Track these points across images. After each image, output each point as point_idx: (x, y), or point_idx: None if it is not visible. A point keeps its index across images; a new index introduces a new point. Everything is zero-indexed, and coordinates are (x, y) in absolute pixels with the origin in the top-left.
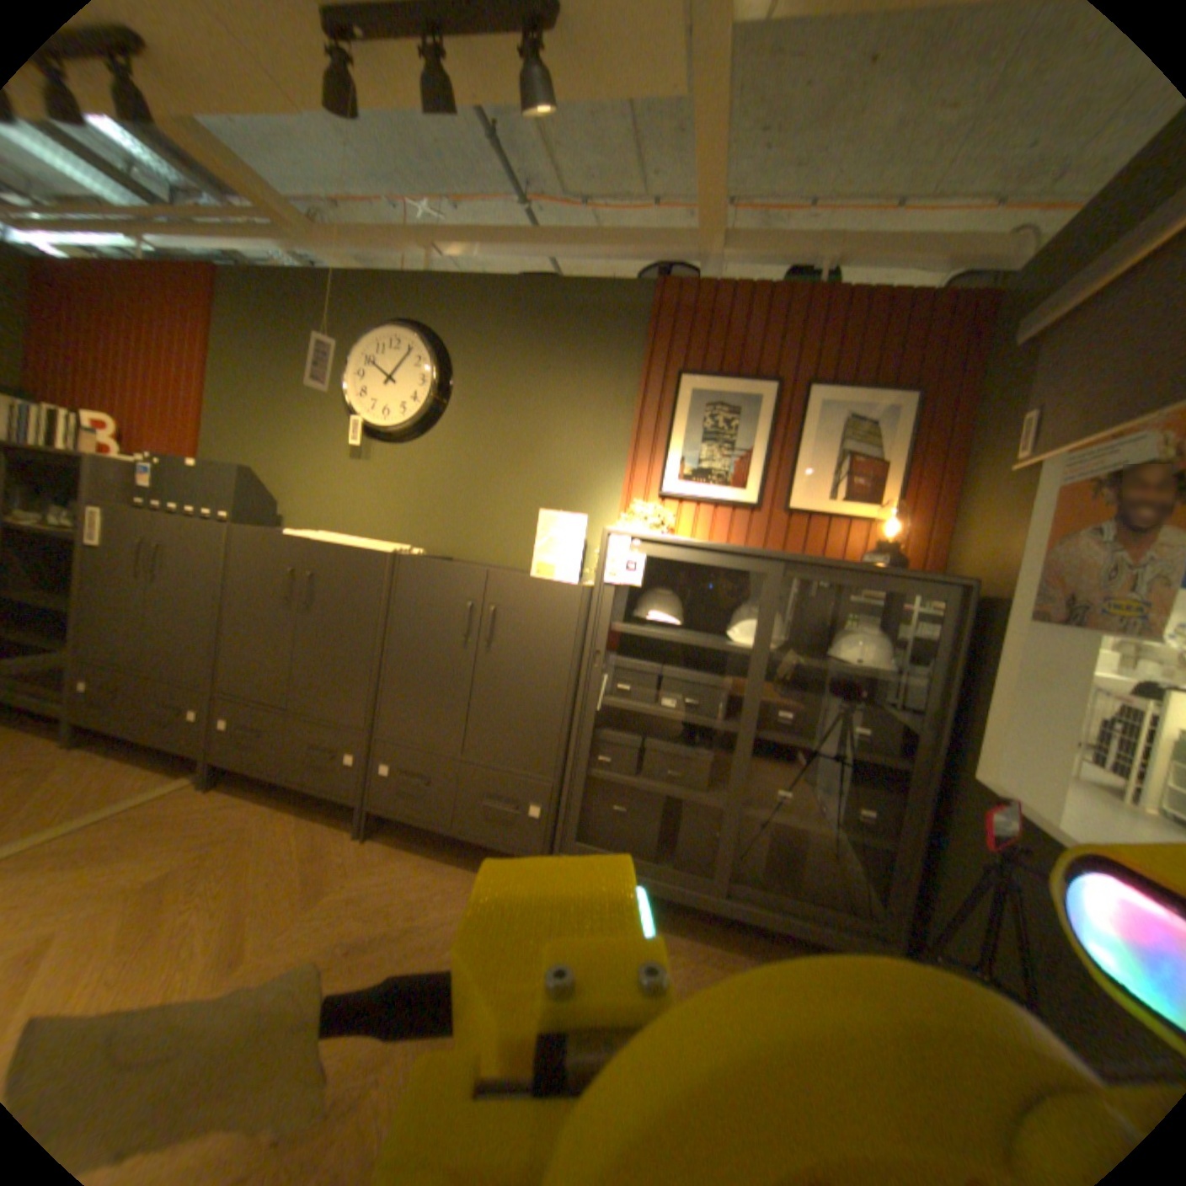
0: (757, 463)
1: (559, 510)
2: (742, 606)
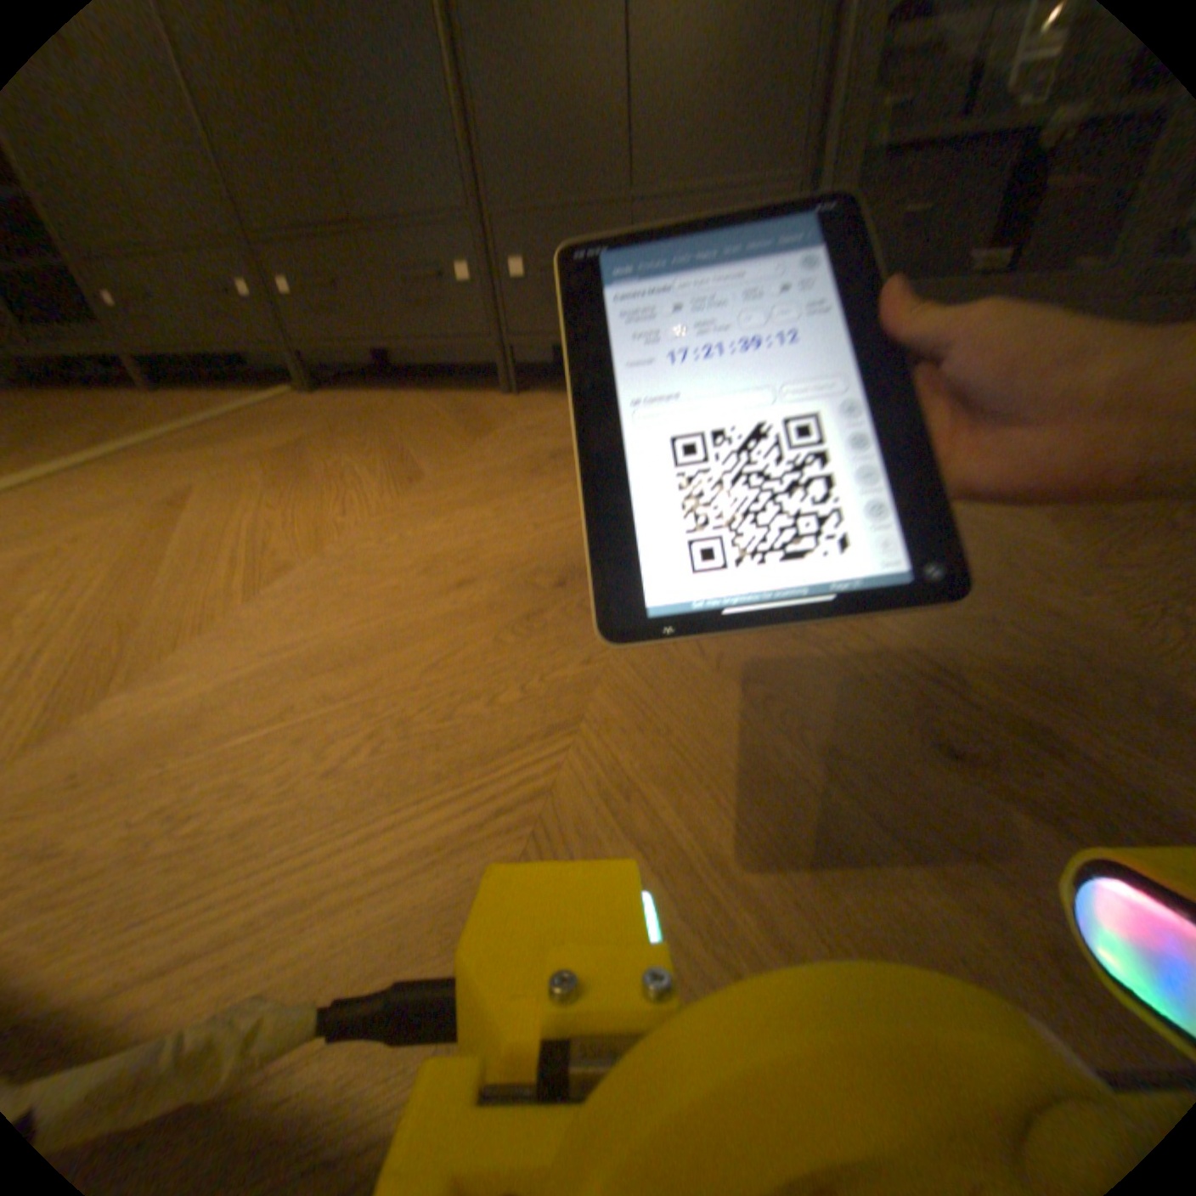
0: None
1: None
2: None
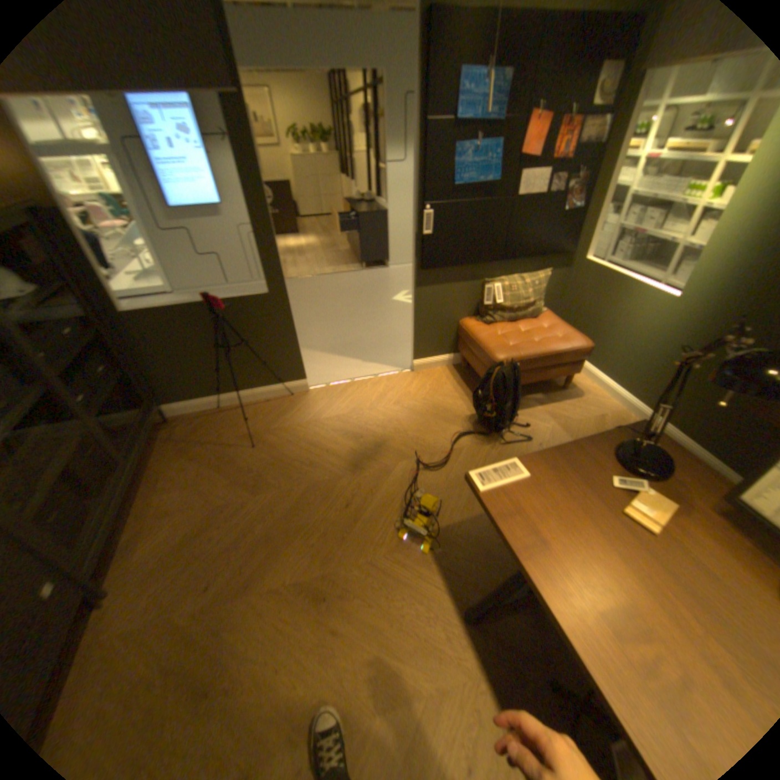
0: None
1: None
2: None
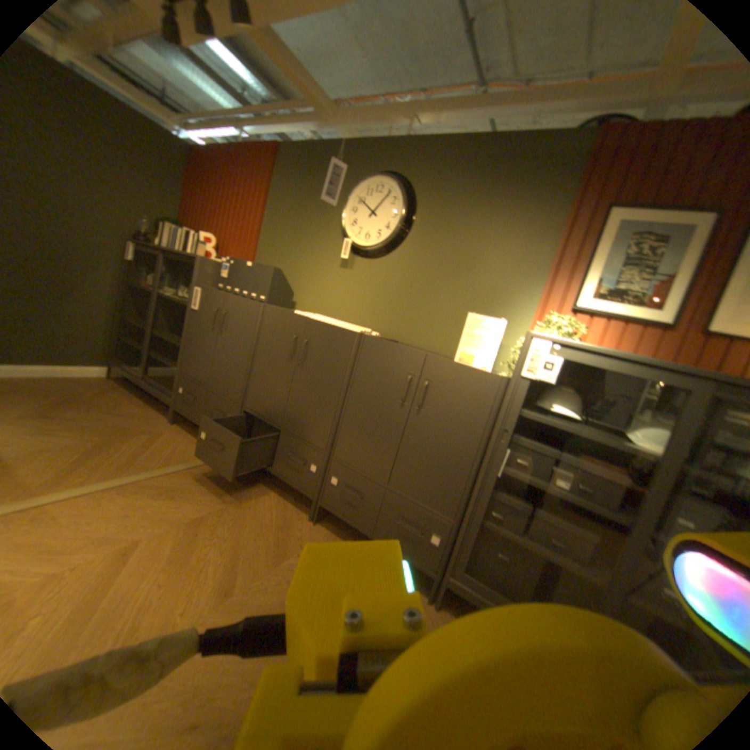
0: (678, 288)
1: (482, 315)
2: (646, 414)
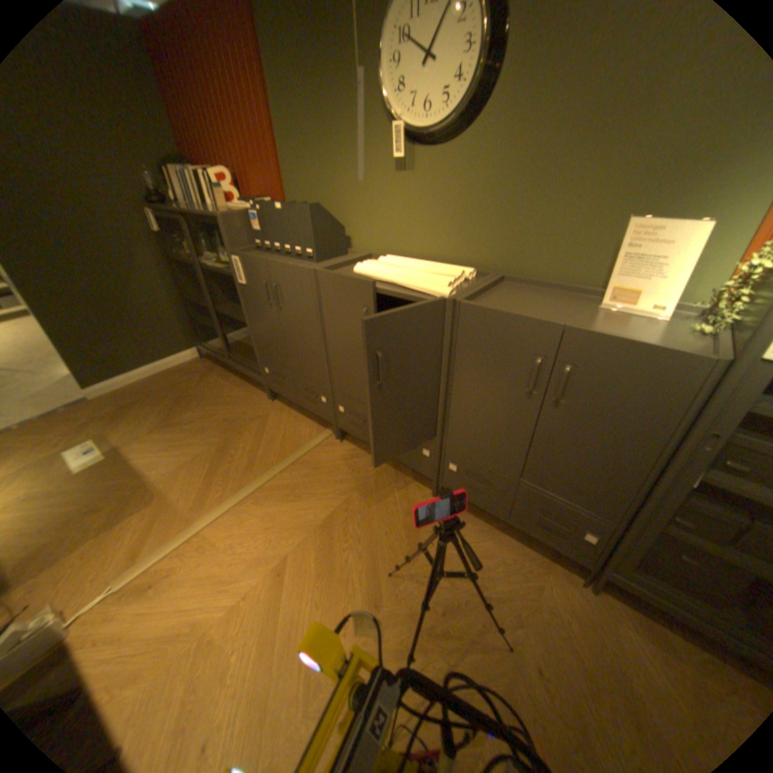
0: None
1: (654, 210)
2: None
